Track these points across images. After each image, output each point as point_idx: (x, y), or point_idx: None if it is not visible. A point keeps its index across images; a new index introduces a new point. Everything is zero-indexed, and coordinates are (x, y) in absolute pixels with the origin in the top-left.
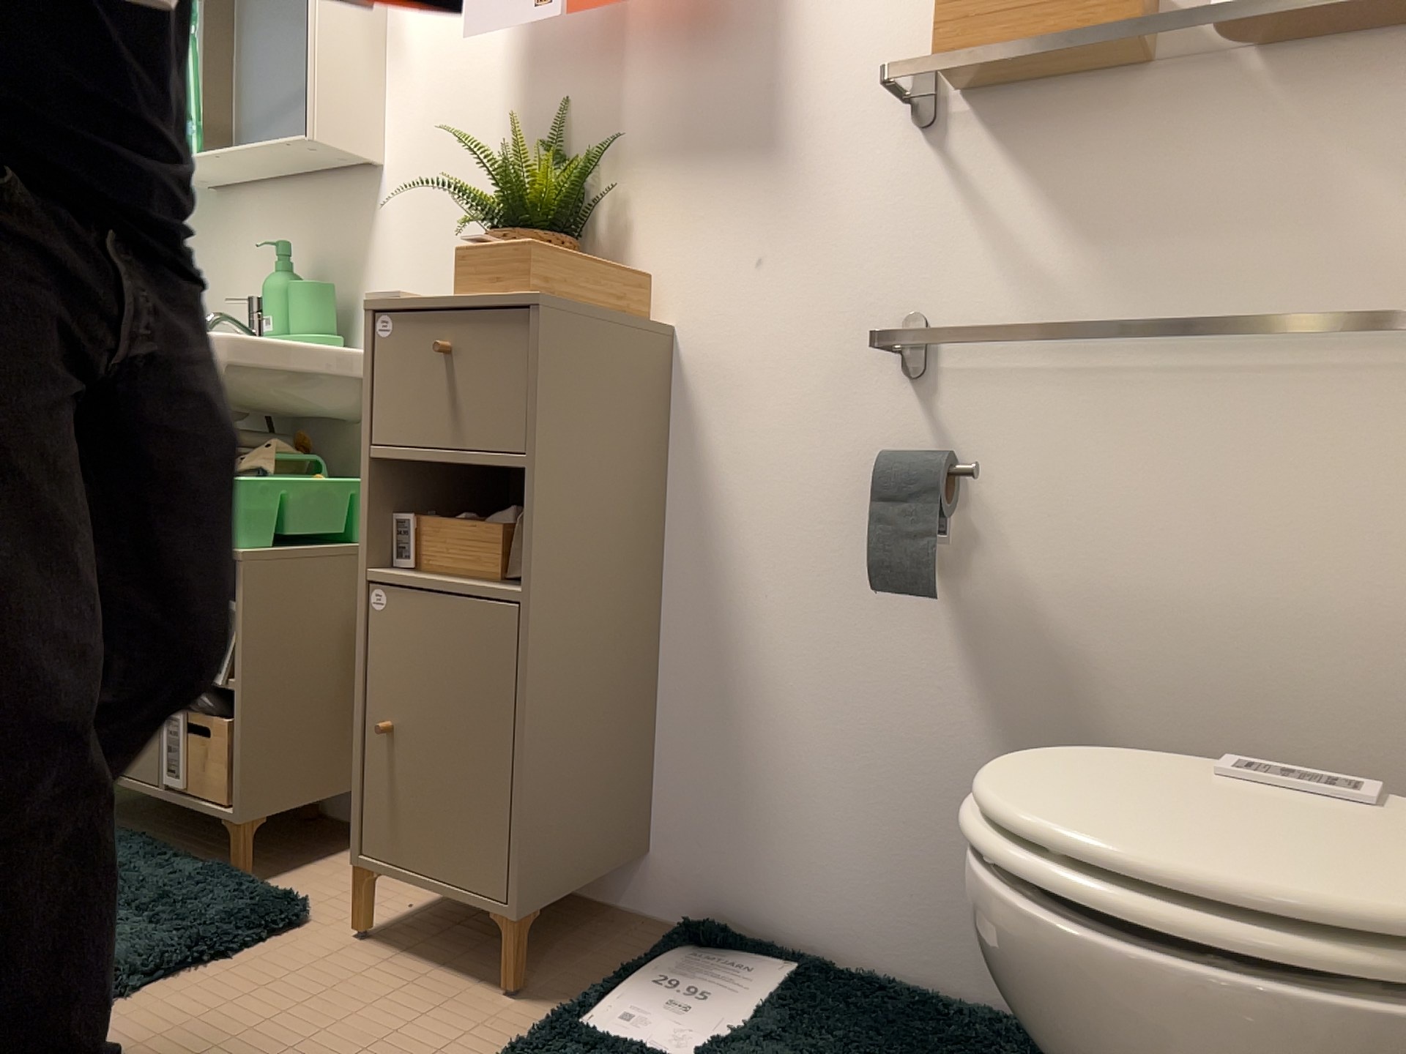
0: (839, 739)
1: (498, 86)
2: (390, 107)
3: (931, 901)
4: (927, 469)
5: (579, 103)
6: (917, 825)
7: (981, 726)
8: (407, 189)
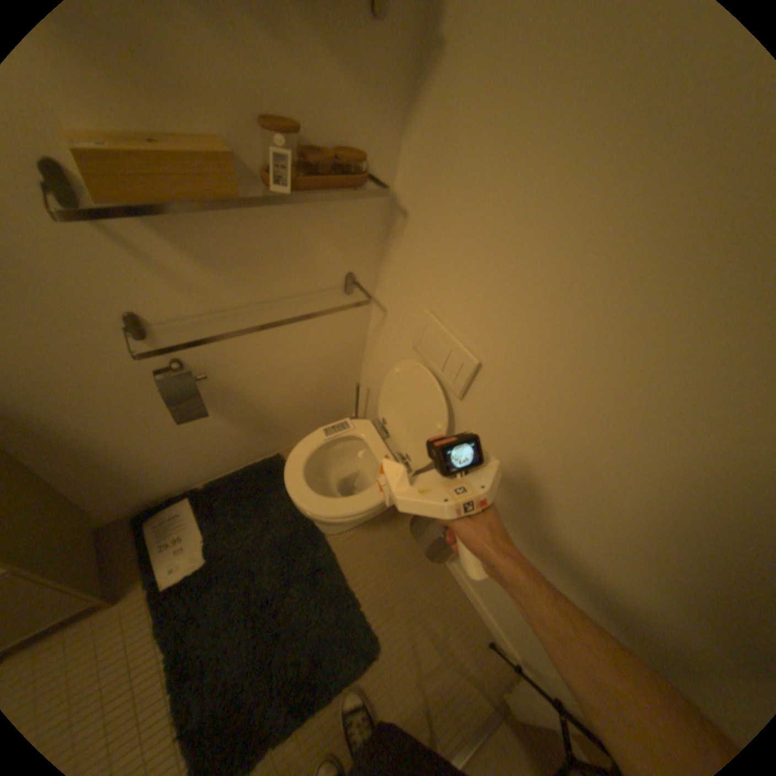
0: (165, 449)
1: None
2: None
3: (218, 459)
4: (189, 388)
5: None
6: (207, 449)
7: (220, 421)
8: None
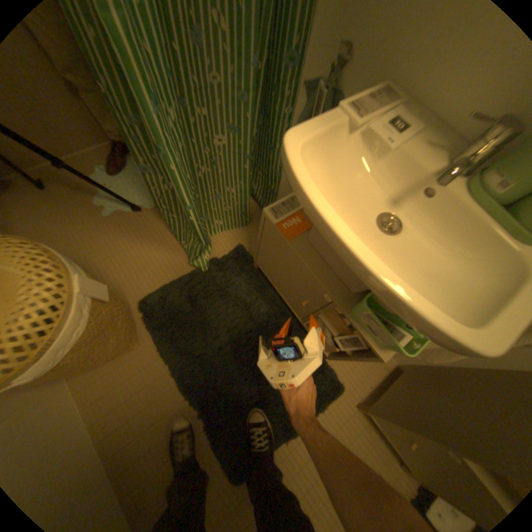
0: None
1: None
2: None
3: None
4: None
5: None
6: None
7: None
8: None
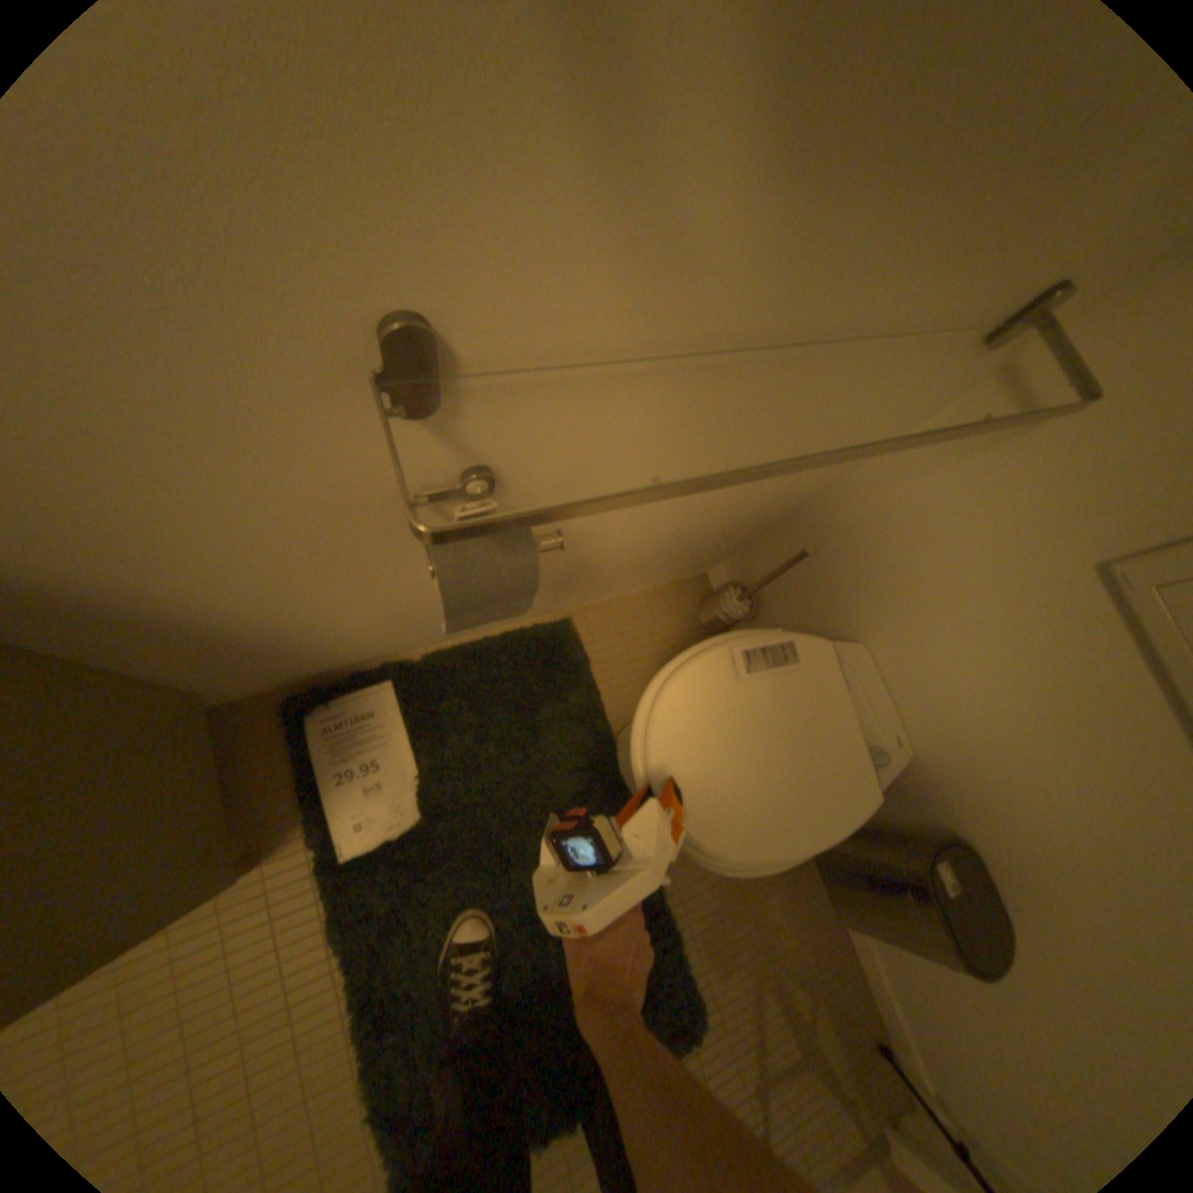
0: (375, 614)
1: None
2: None
3: None
4: (517, 575)
5: None
6: None
7: None
8: None
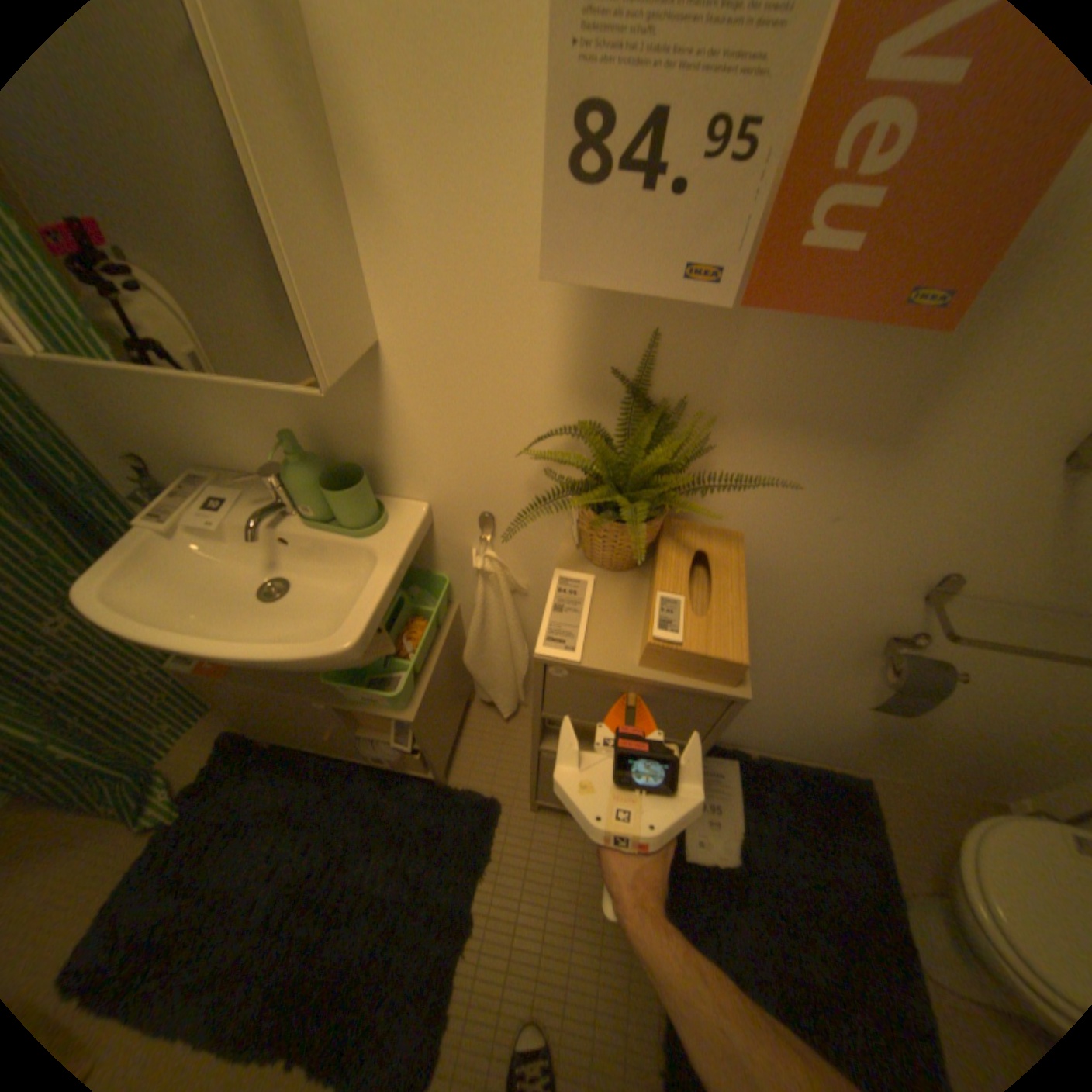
0: (781, 705)
1: (552, 285)
2: (370, 267)
3: (805, 743)
4: (944, 687)
5: (675, 336)
6: (811, 728)
7: (868, 711)
8: (422, 373)
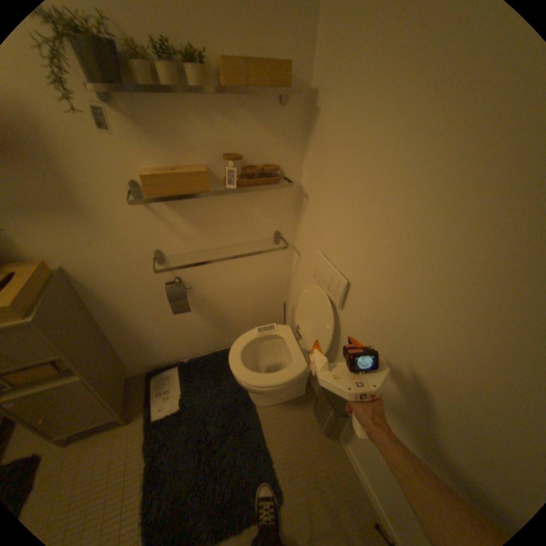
0: (168, 332)
1: None
2: None
3: (197, 344)
4: (181, 293)
5: None
6: (191, 336)
7: (200, 318)
8: None
